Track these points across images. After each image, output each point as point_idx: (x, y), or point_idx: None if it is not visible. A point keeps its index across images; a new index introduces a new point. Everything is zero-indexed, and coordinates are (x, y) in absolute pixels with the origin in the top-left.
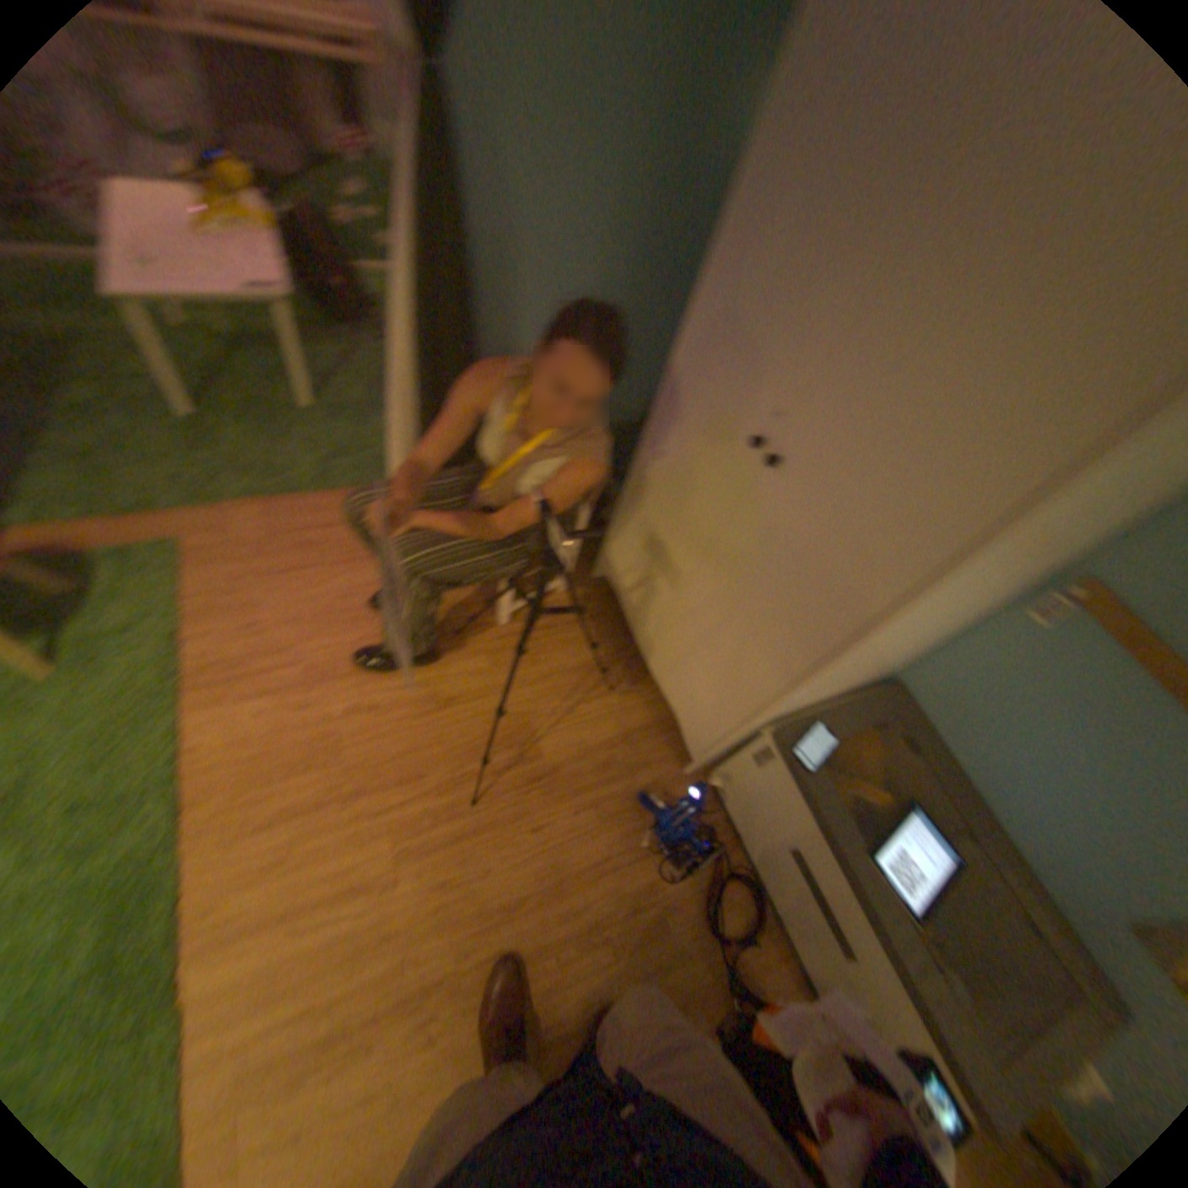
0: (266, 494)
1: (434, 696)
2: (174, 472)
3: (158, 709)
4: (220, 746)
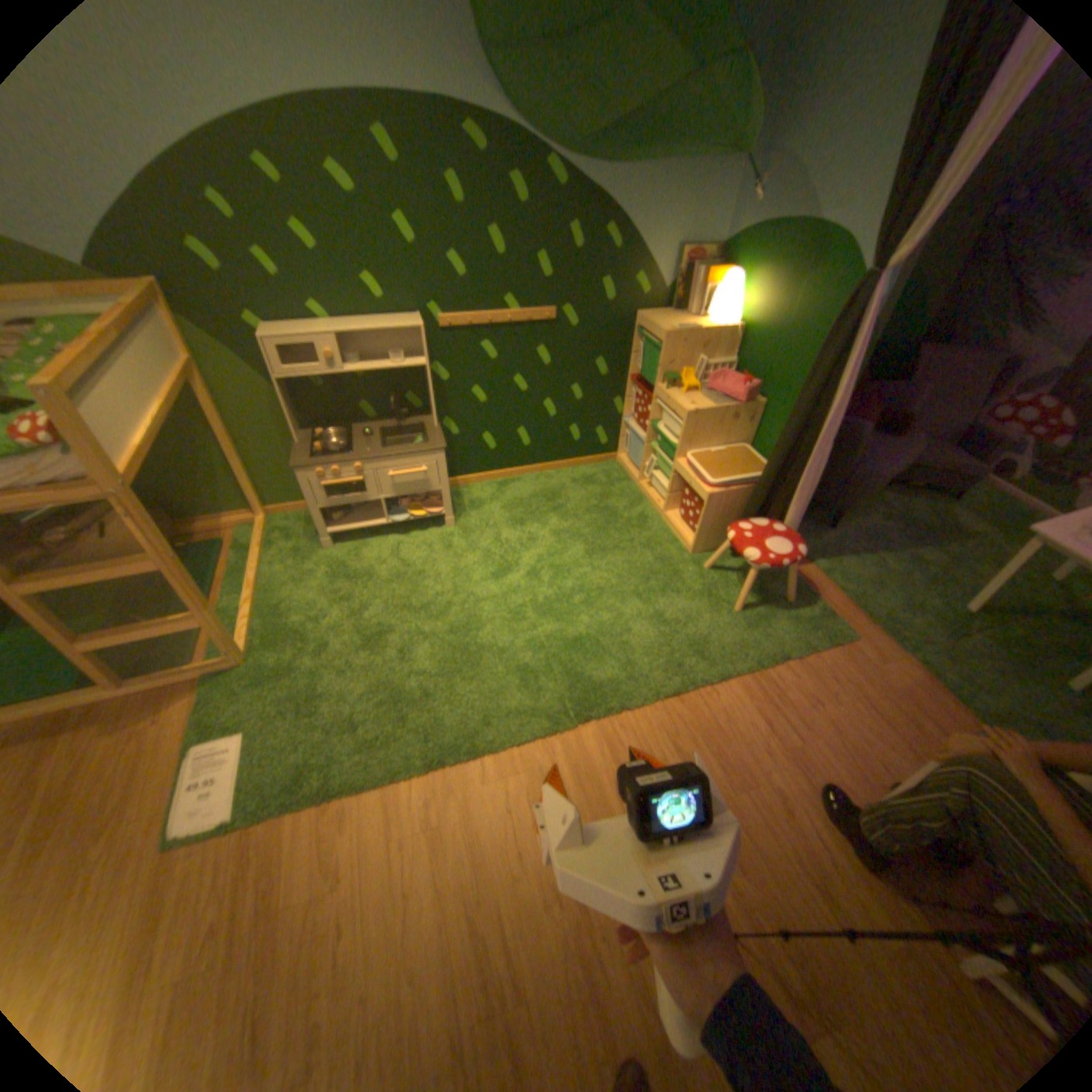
0: (947, 685)
1: (829, 883)
2: (917, 623)
3: (738, 669)
4: (725, 710)
